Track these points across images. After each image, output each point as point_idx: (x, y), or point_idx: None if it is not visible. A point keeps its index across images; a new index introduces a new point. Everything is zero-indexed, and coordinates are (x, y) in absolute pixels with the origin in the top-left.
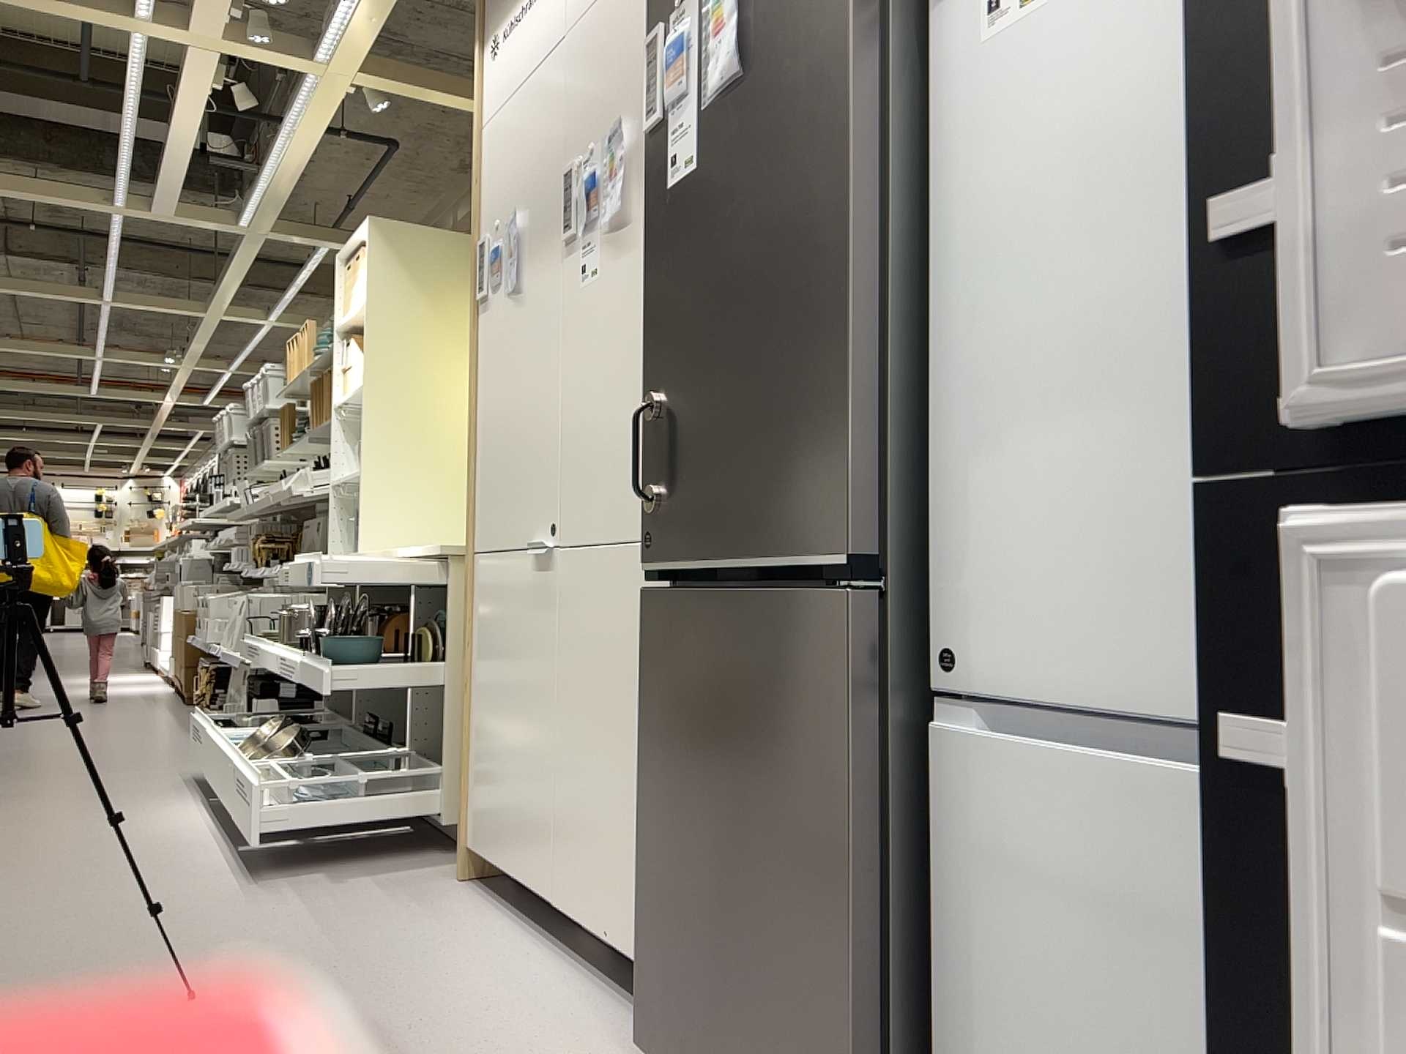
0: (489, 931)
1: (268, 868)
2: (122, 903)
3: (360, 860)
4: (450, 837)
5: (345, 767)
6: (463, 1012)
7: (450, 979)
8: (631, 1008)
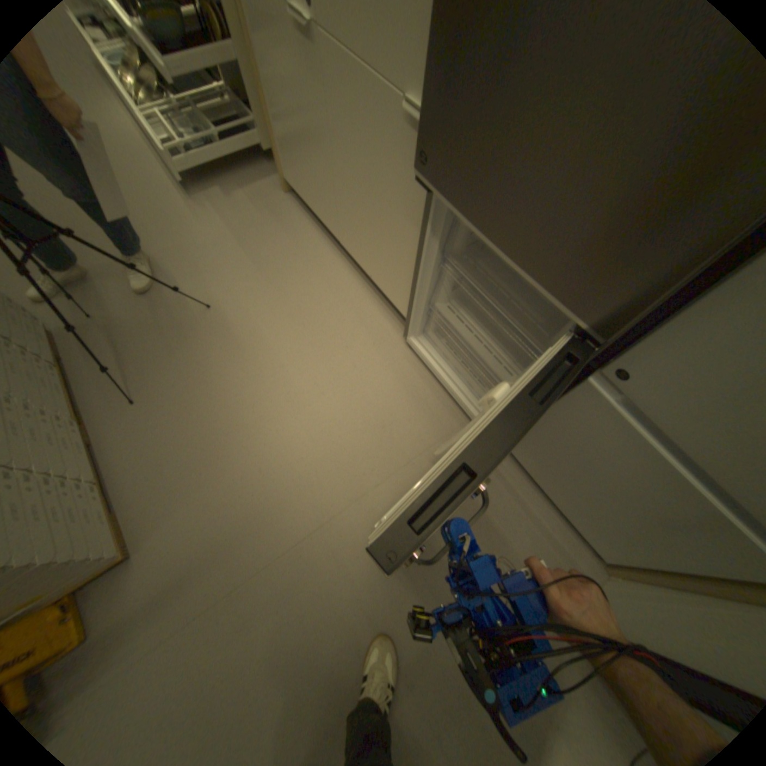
0: (311, 240)
1: (188, 181)
2: (136, 221)
3: (230, 172)
4: (265, 144)
5: (199, 114)
6: (319, 308)
7: (306, 282)
8: (383, 302)
